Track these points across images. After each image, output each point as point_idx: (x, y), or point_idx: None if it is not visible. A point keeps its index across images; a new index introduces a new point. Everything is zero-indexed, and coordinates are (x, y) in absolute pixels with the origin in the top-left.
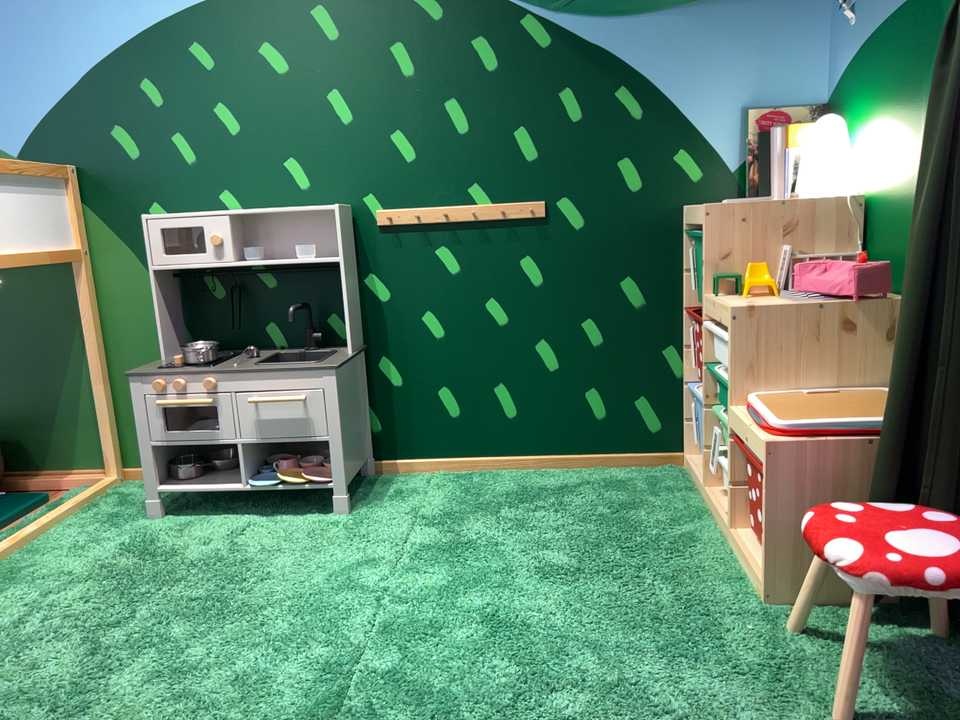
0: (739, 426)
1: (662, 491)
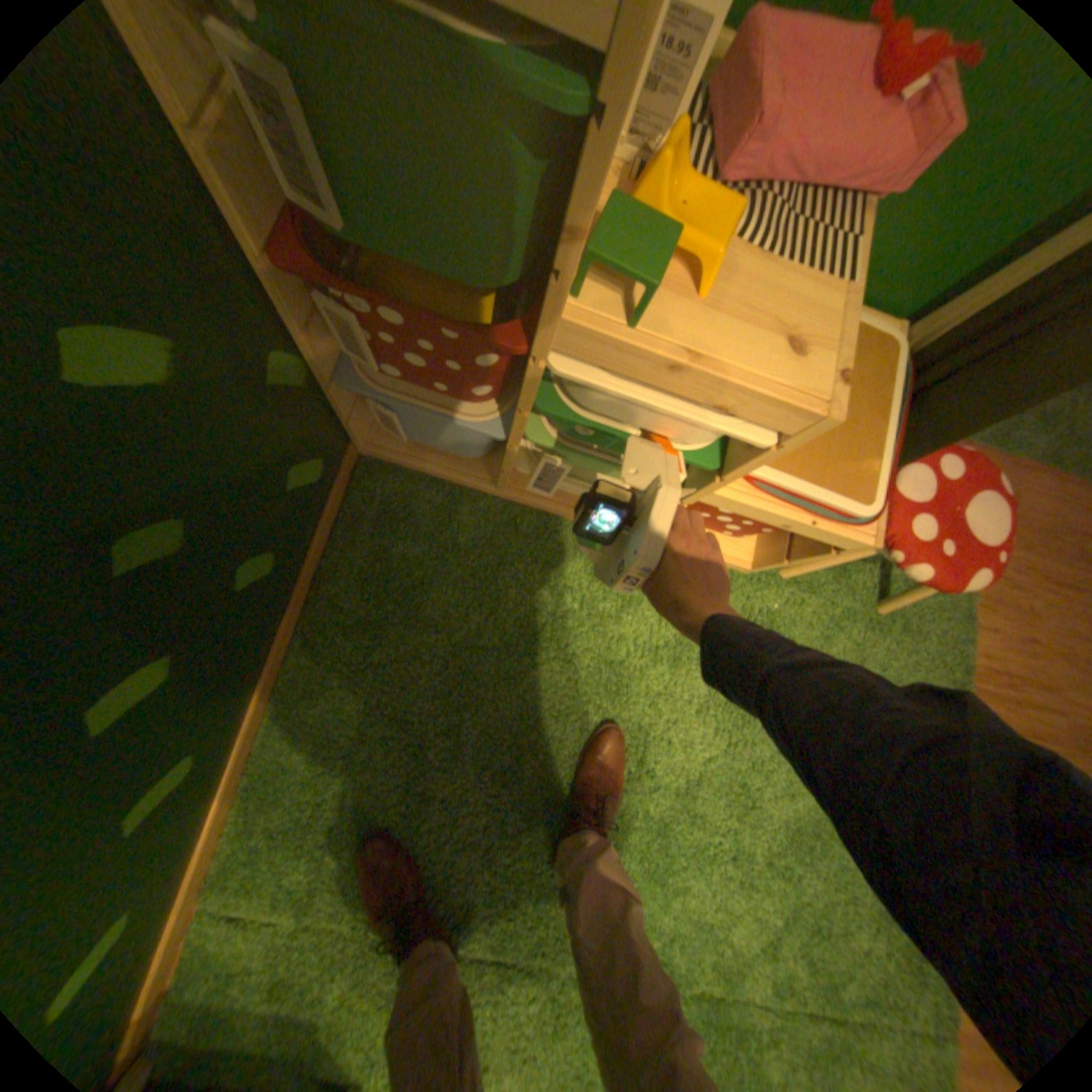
0: (743, 508)
1: (448, 532)
